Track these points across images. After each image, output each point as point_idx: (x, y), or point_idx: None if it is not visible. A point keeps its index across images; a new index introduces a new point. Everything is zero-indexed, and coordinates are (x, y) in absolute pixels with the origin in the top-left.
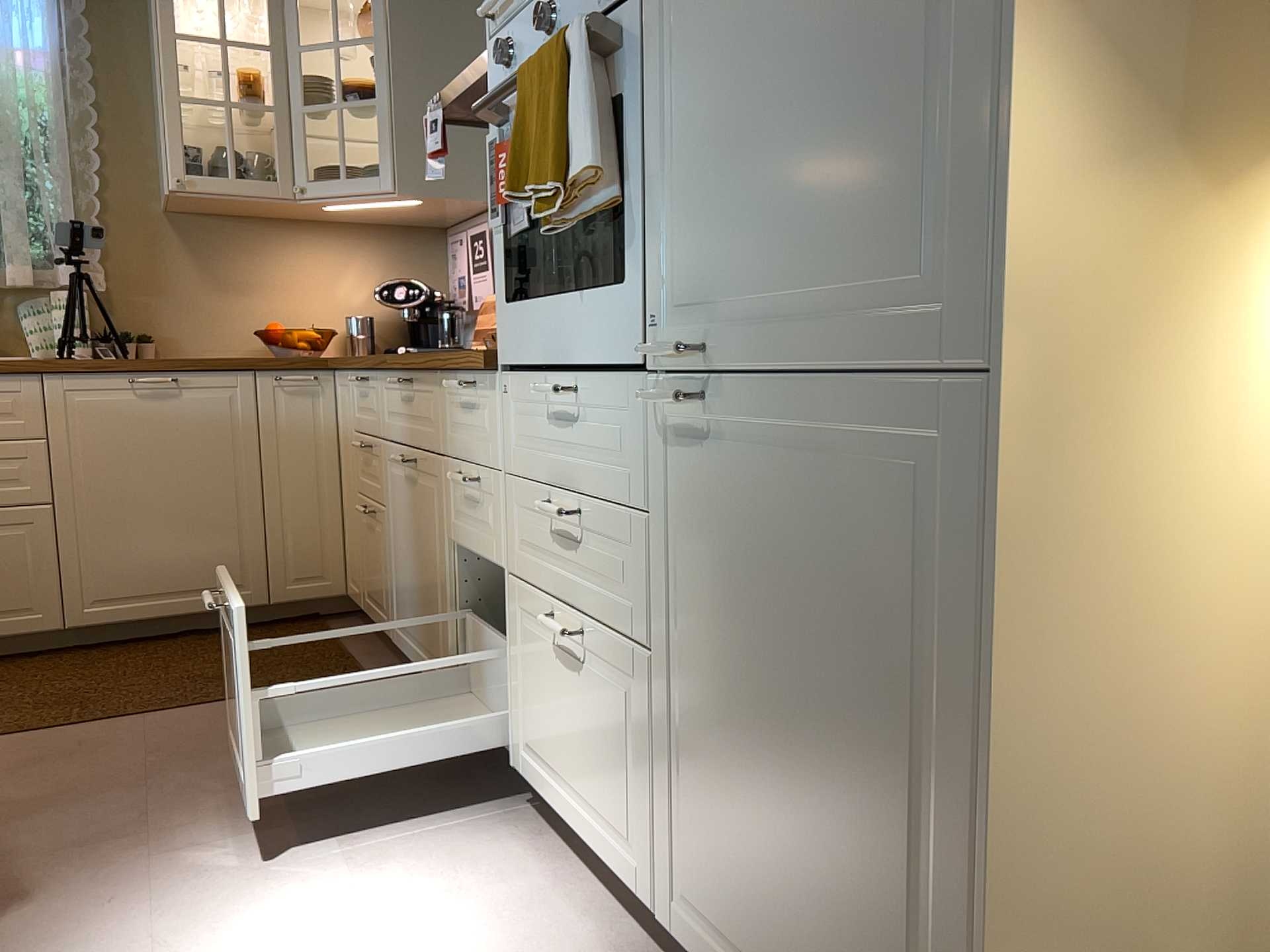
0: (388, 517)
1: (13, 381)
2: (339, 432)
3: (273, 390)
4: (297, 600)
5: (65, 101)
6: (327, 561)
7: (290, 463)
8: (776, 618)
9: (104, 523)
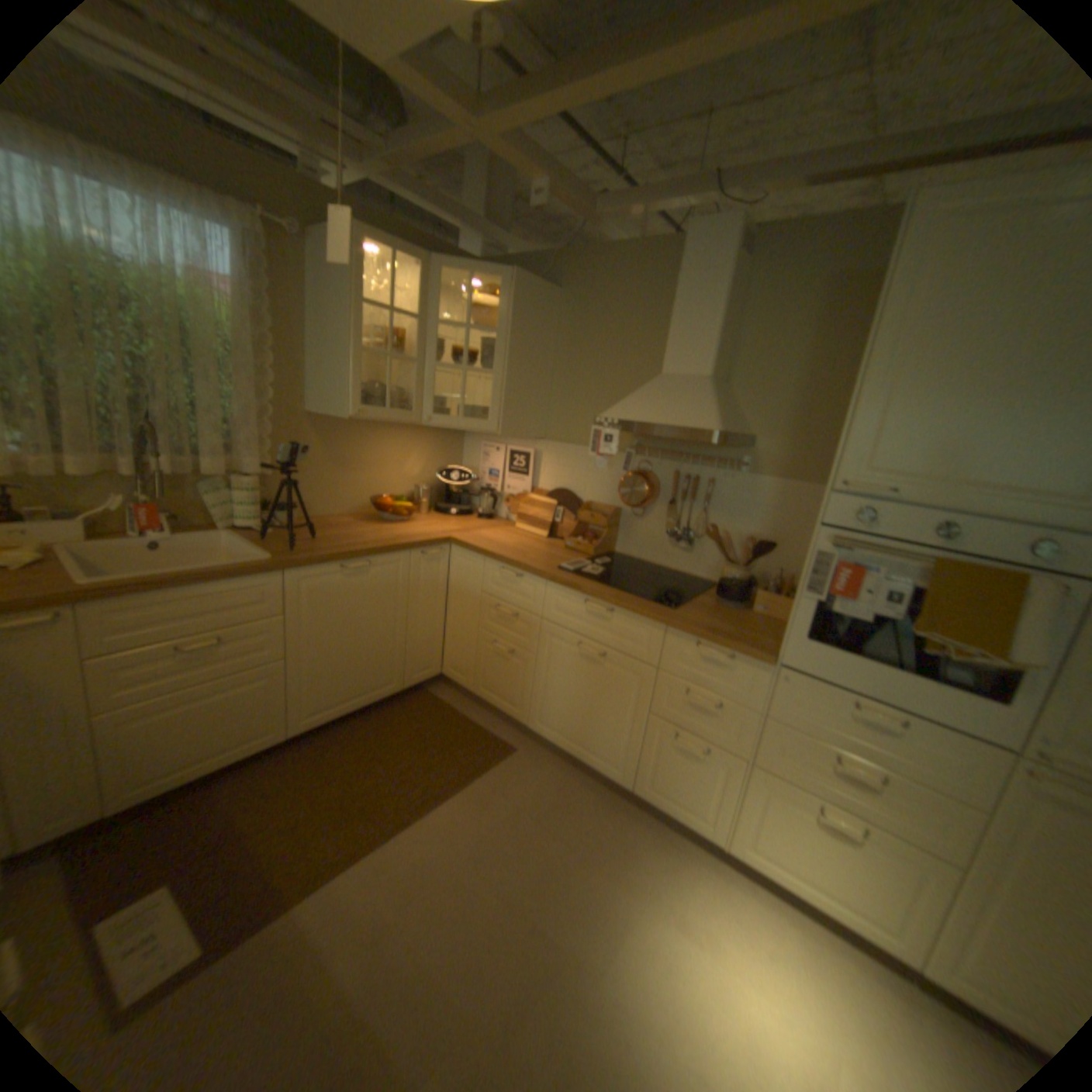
0: (541, 663)
1: (264, 579)
2: (451, 583)
3: (419, 561)
4: (418, 684)
5: (243, 326)
6: (435, 657)
7: (423, 604)
8: None
9: (318, 665)
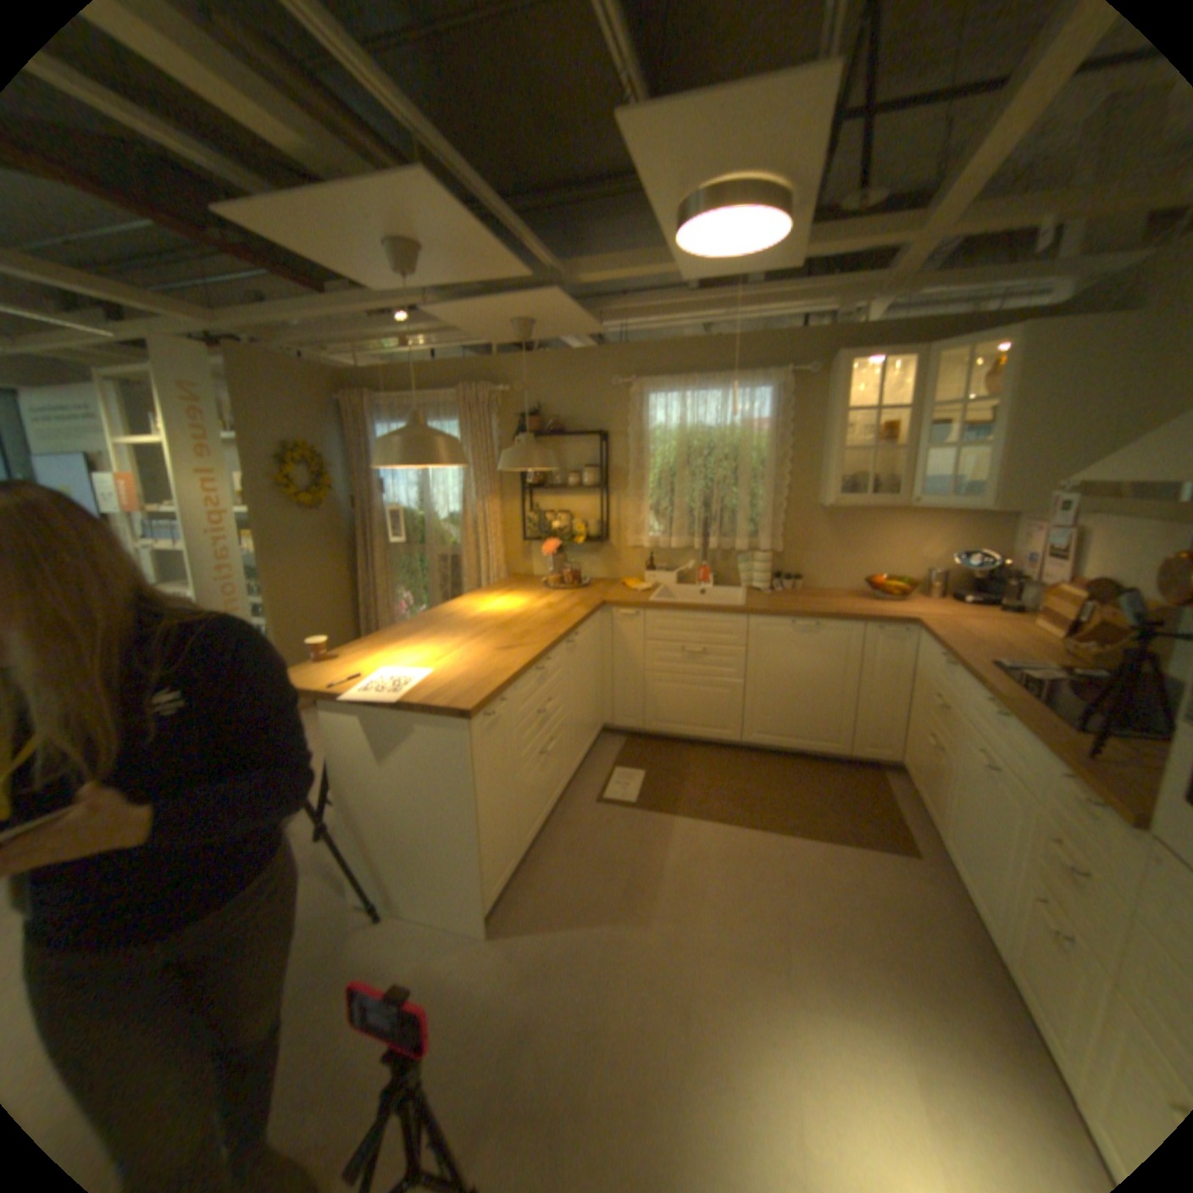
0: (958, 770)
1: (735, 617)
2: (917, 667)
3: (876, 635)
4: (869, 759)
5: (775, 446)
6: (893, 741)
7: (879, 680)
8: None
9: (768, 694)
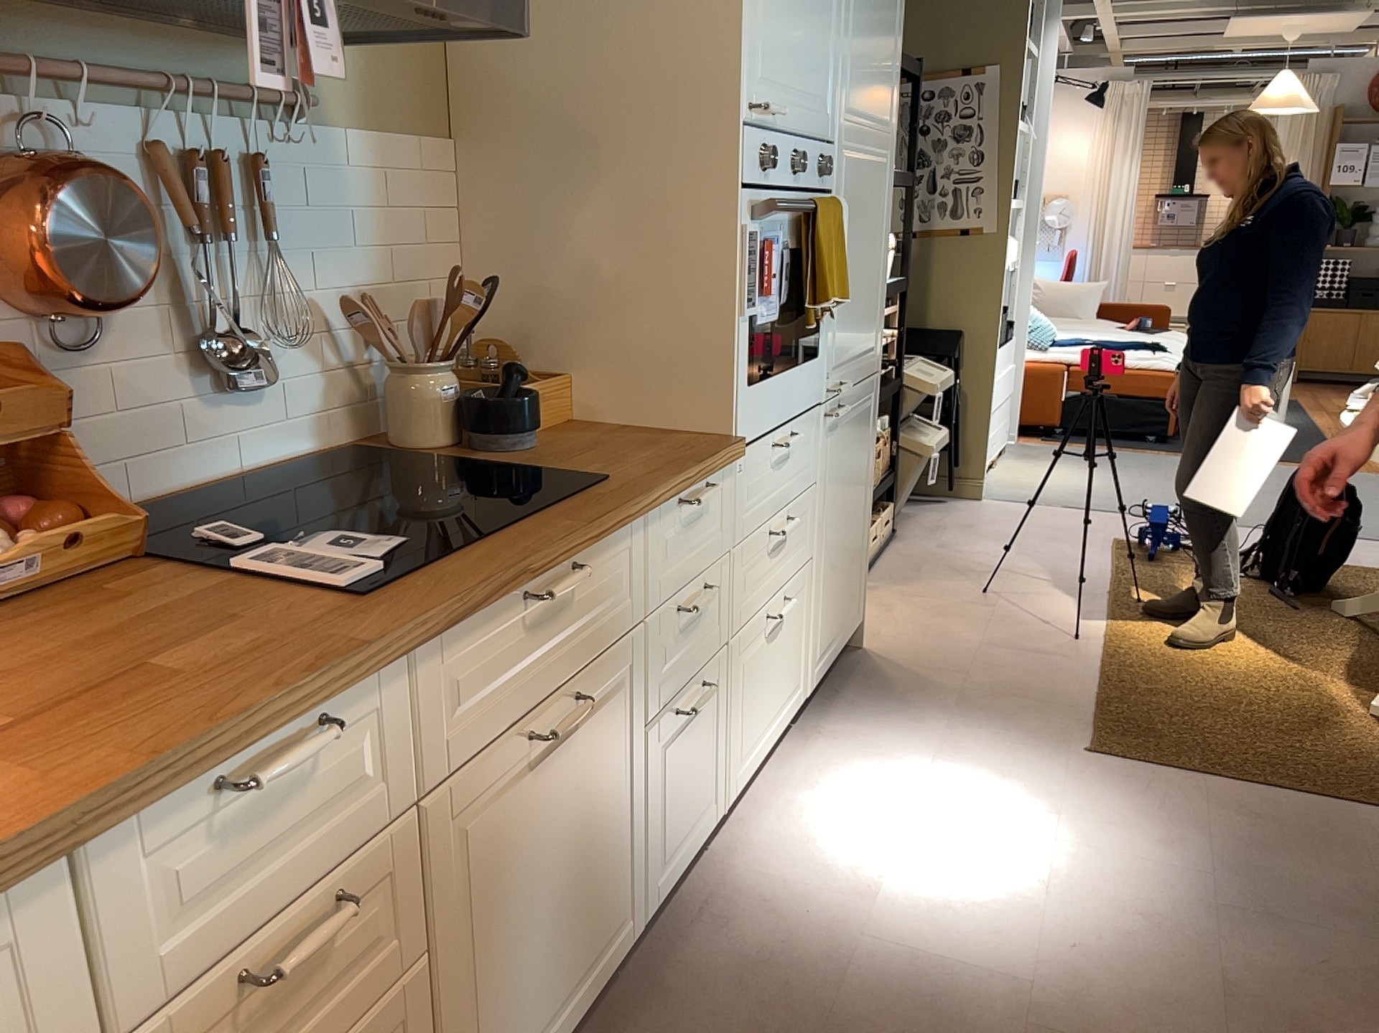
0: (444, 949)
1: None
2: None
3: None
4: None
5: None
6: None
7: None
8: (847, 483)
9: None
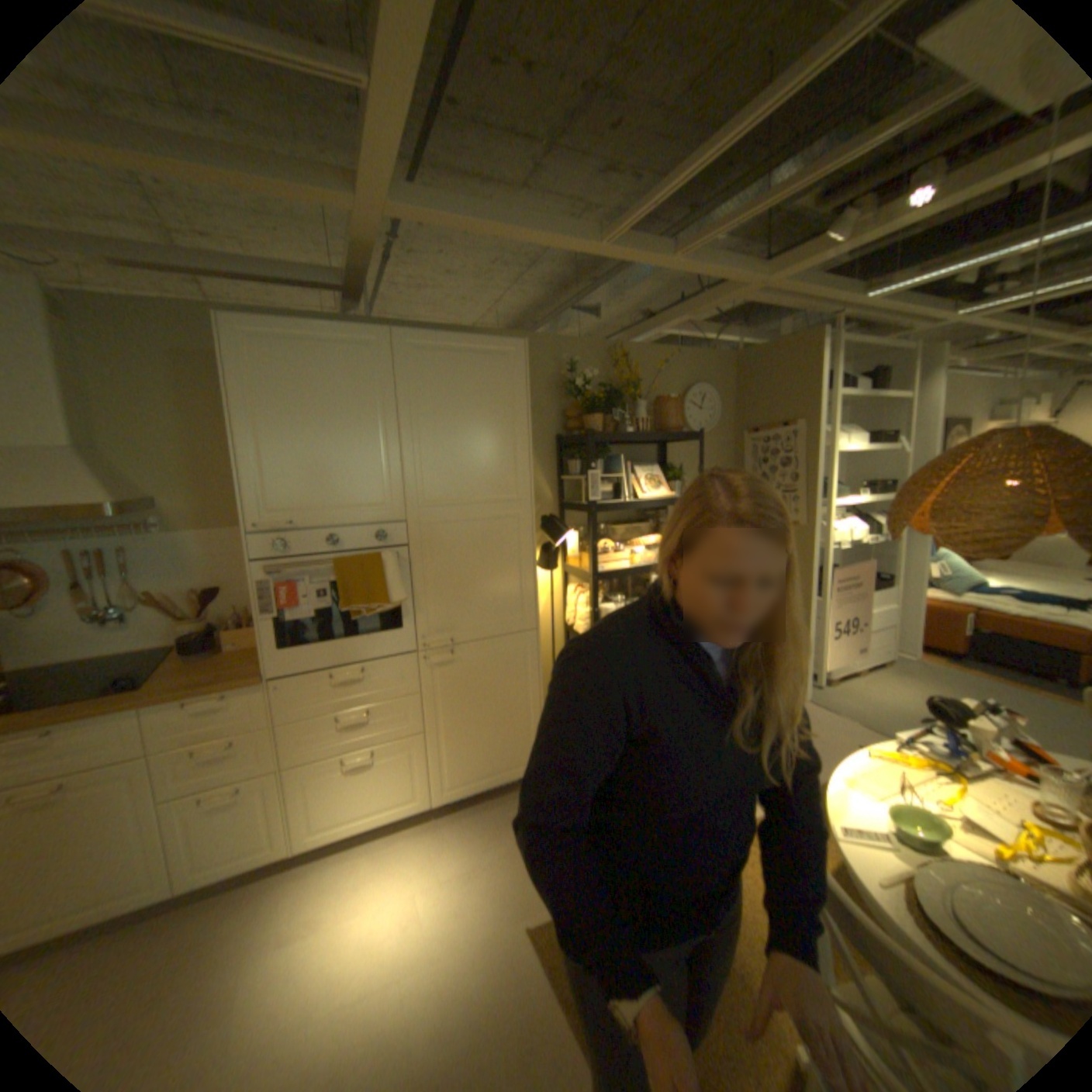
0: None
1: None
2: None
3: None
4: None
5: None
6: None
7: None
8: (478, 694)
9: None
